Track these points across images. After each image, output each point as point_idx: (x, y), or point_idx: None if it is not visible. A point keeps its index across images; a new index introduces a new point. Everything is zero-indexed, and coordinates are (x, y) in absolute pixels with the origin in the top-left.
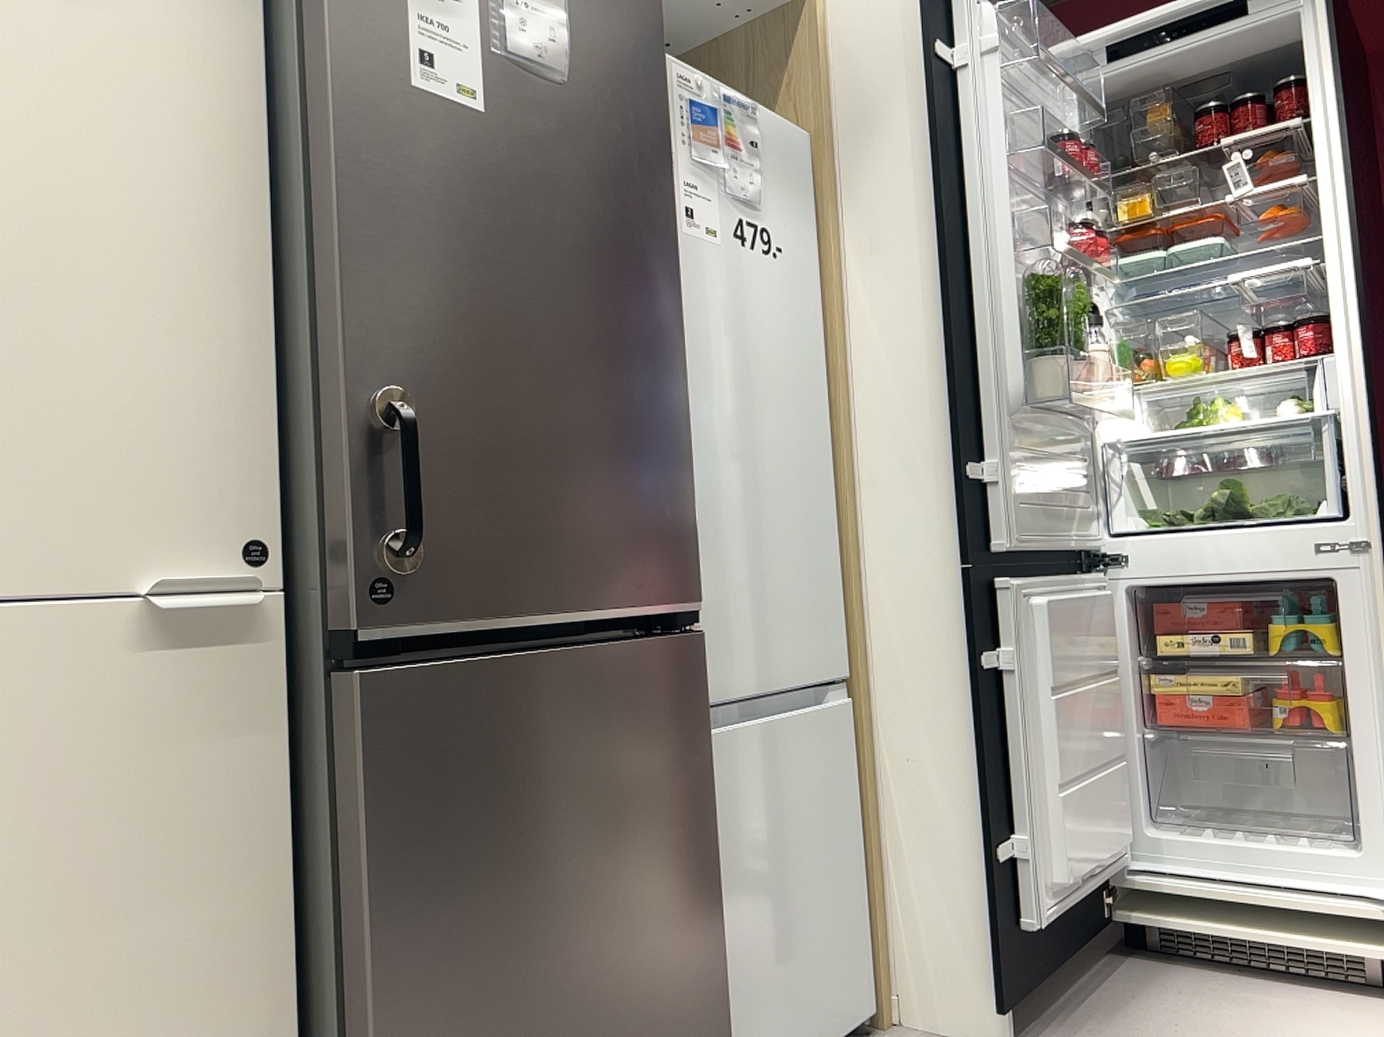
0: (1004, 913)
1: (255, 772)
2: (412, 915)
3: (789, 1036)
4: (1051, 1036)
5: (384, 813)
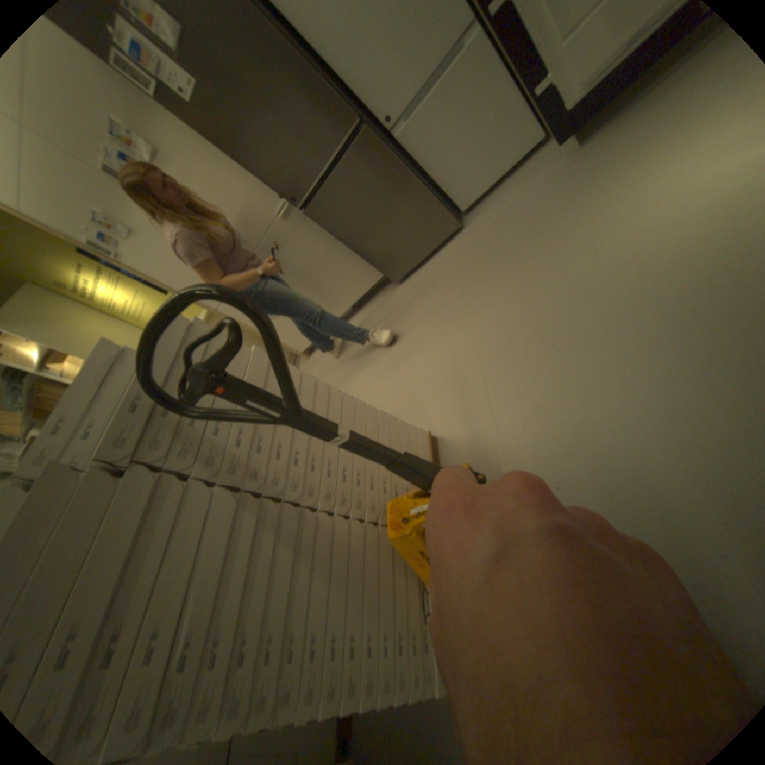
0: (549, 109)
1: (314, 220)
2: (344, 233)
3: (490, 172)
4: (600, 133)
5: (326, 225)
